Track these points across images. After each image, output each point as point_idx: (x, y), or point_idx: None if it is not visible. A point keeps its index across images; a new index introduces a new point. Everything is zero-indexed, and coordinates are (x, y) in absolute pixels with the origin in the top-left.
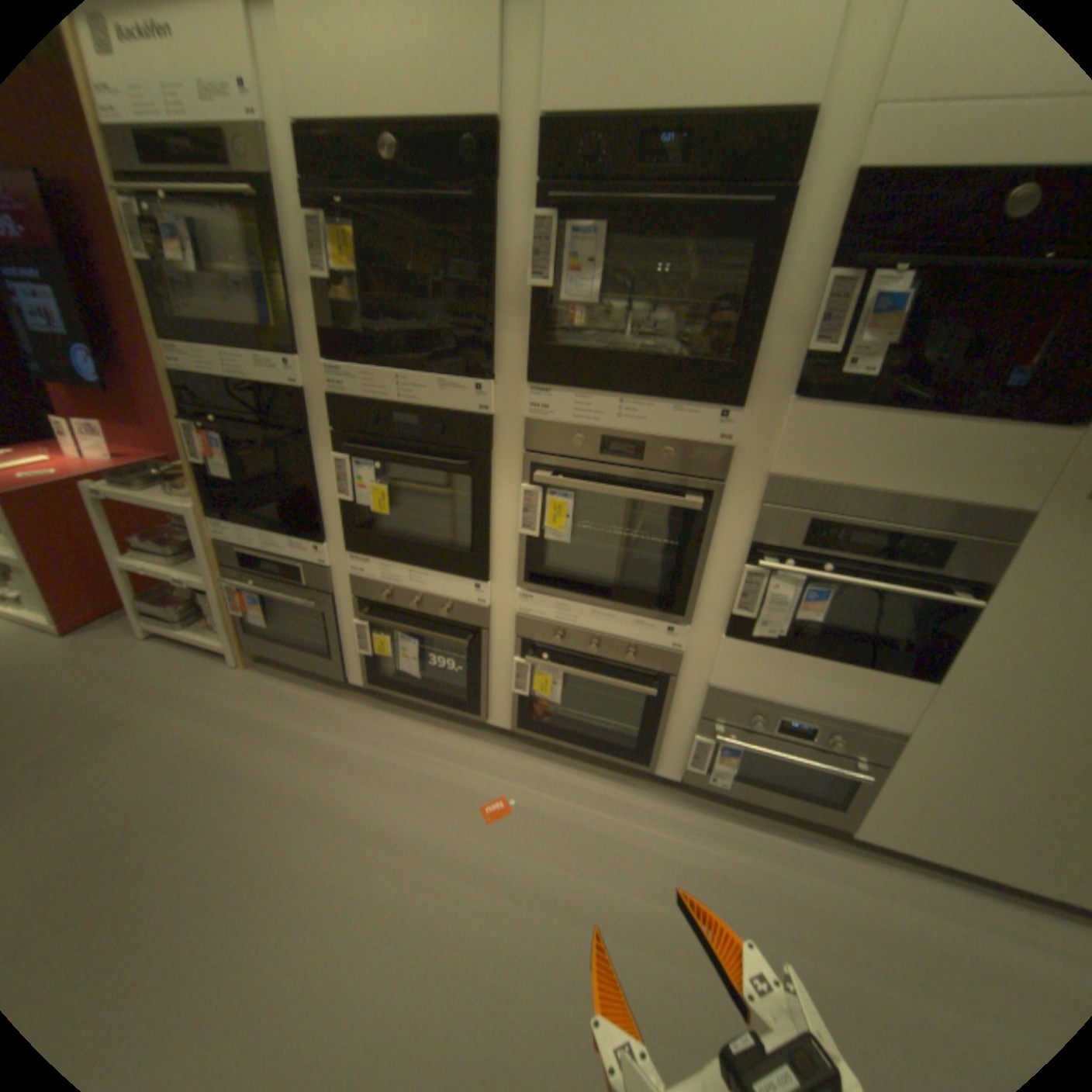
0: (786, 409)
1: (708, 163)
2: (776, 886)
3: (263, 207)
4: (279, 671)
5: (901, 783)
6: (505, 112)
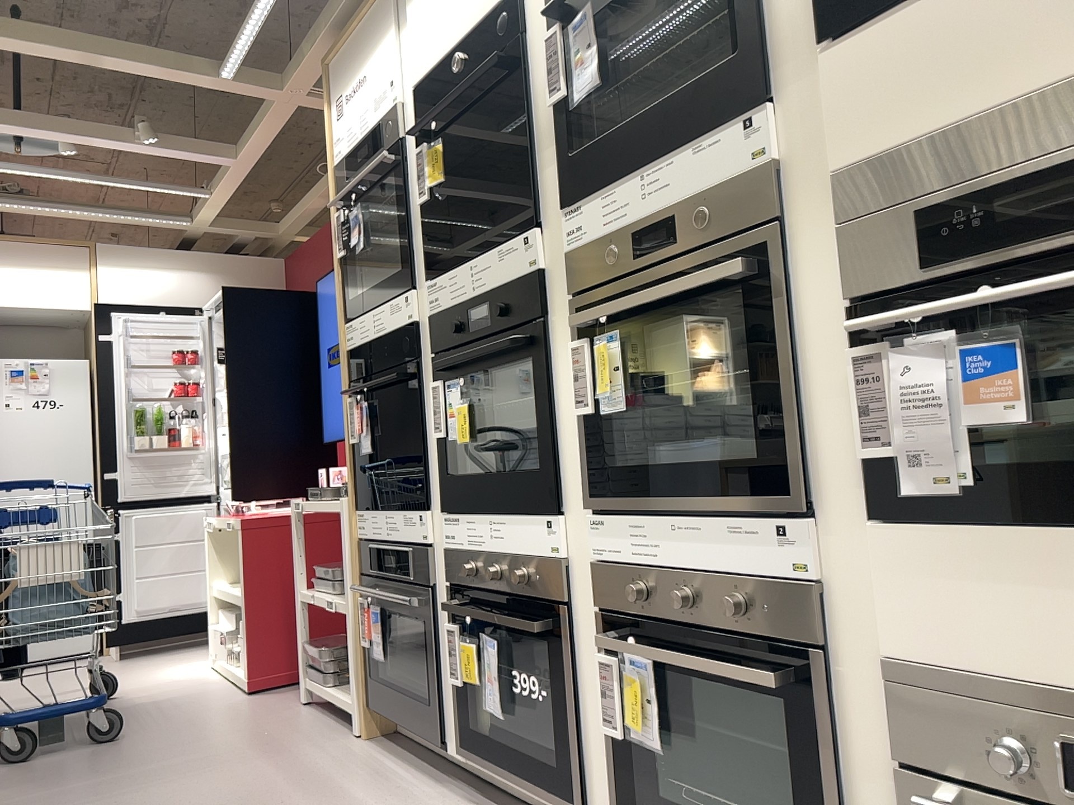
0: (815, 70)
1: None
2: None
3: (398, 165)
4: (398, 746)
5: None
6: None
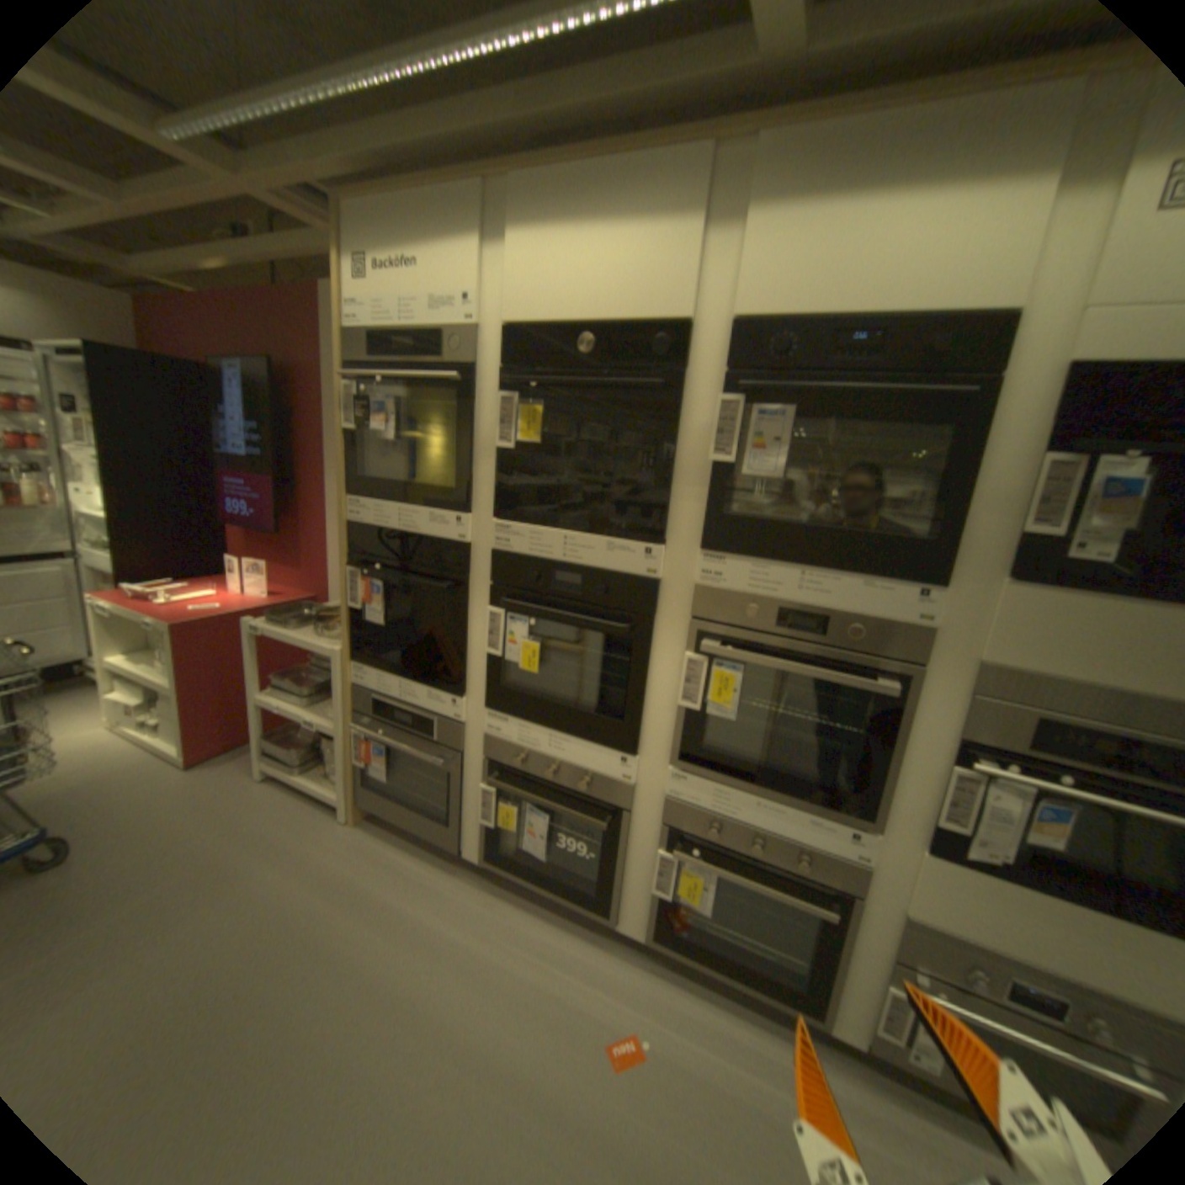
0: (1001, 592)
1: (903, 357)
2: None
3: (465, 390)
4: (388, 834)
5: None
6: (699, 317)
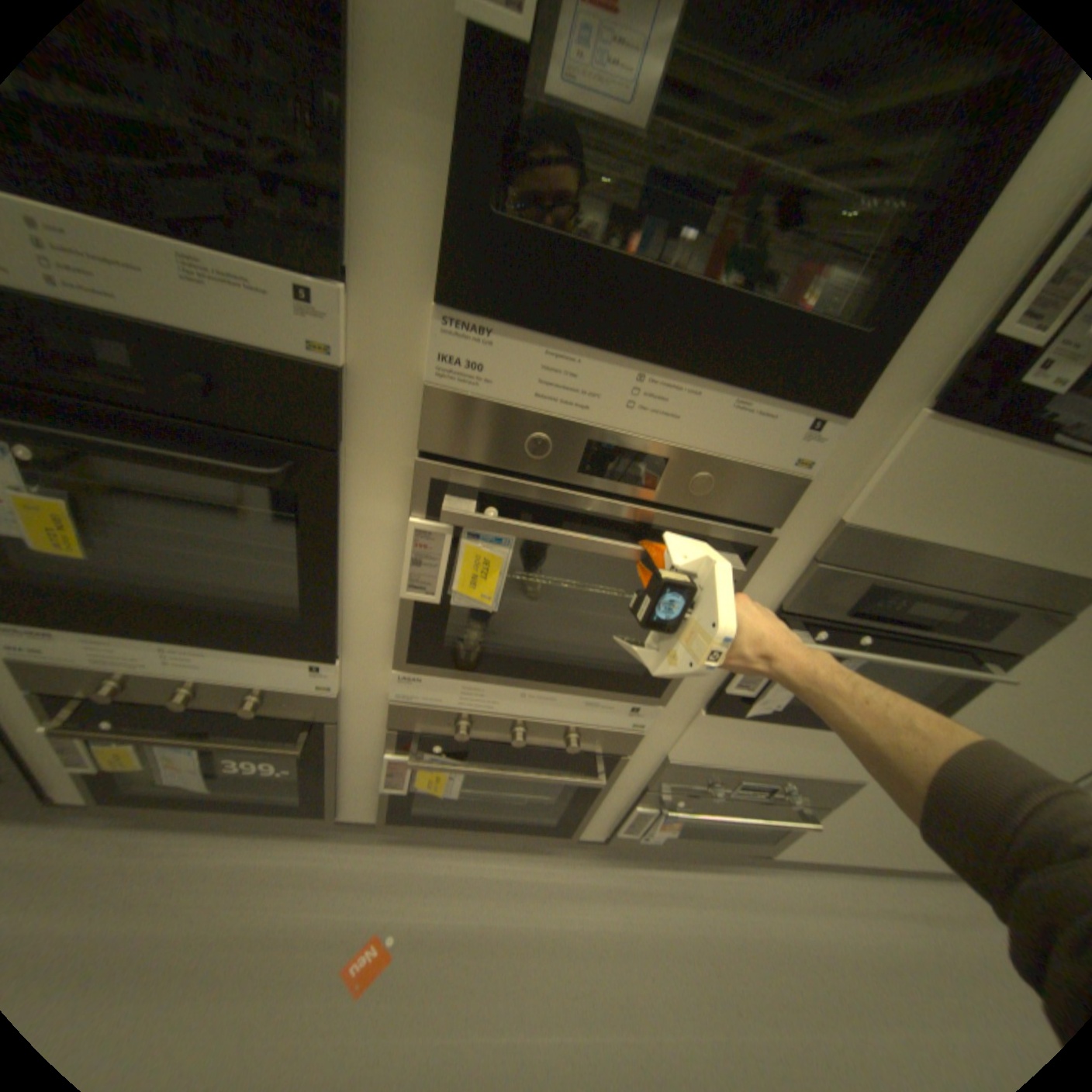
0: (915, 427)
1: None
2: (710, 941)
3: None
4: None
5: (839, 819)
6: None
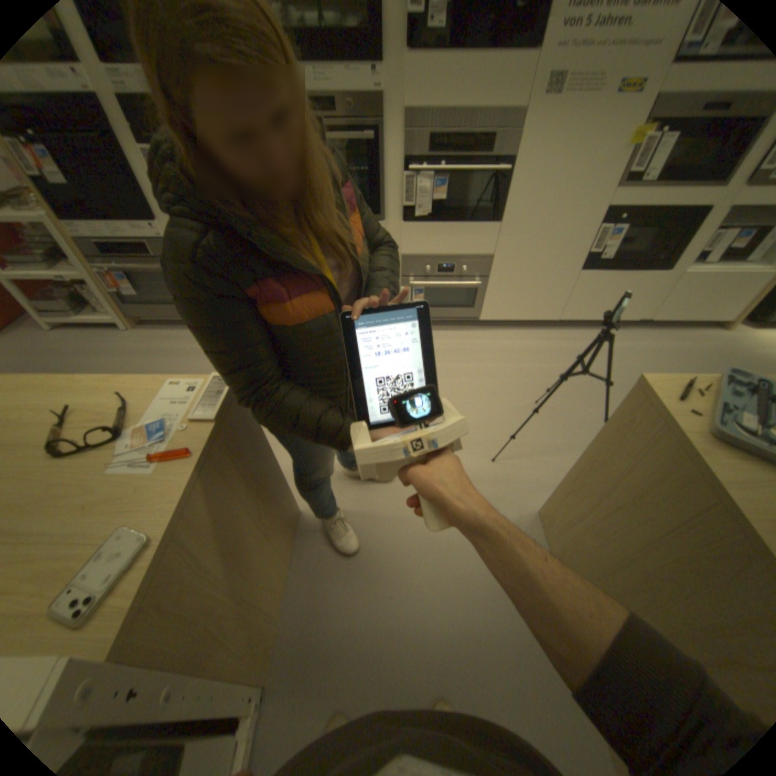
0: (403, 62)
1: None
2: (445, 347)
3: None
4: (154, 327)
5: (492, 283)
6: None
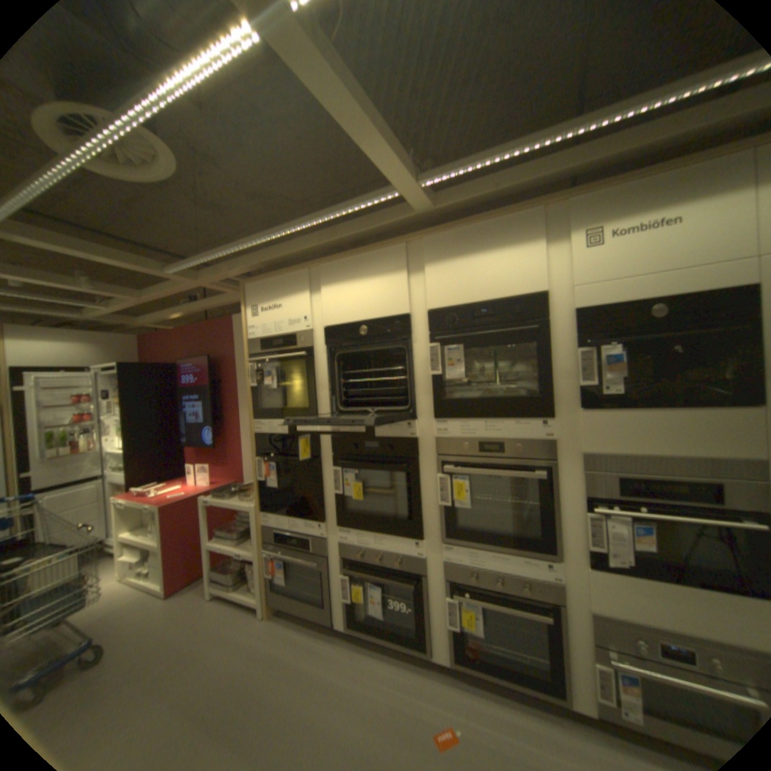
0: (579, 417)
1: (504, 317)
2: None
3: (309, 359)
4: (287, 623)
5: None
6: (412, 312)
